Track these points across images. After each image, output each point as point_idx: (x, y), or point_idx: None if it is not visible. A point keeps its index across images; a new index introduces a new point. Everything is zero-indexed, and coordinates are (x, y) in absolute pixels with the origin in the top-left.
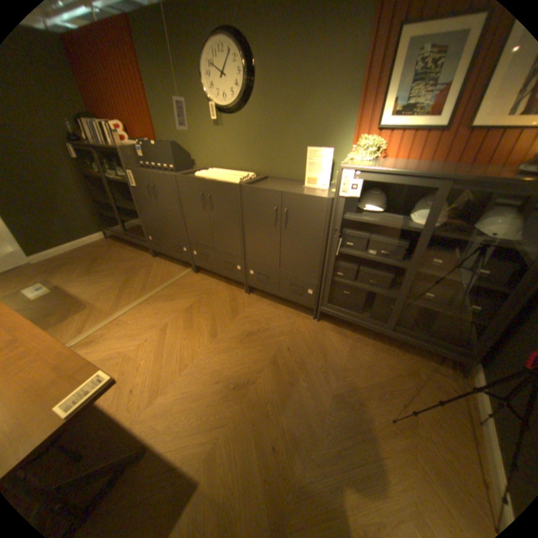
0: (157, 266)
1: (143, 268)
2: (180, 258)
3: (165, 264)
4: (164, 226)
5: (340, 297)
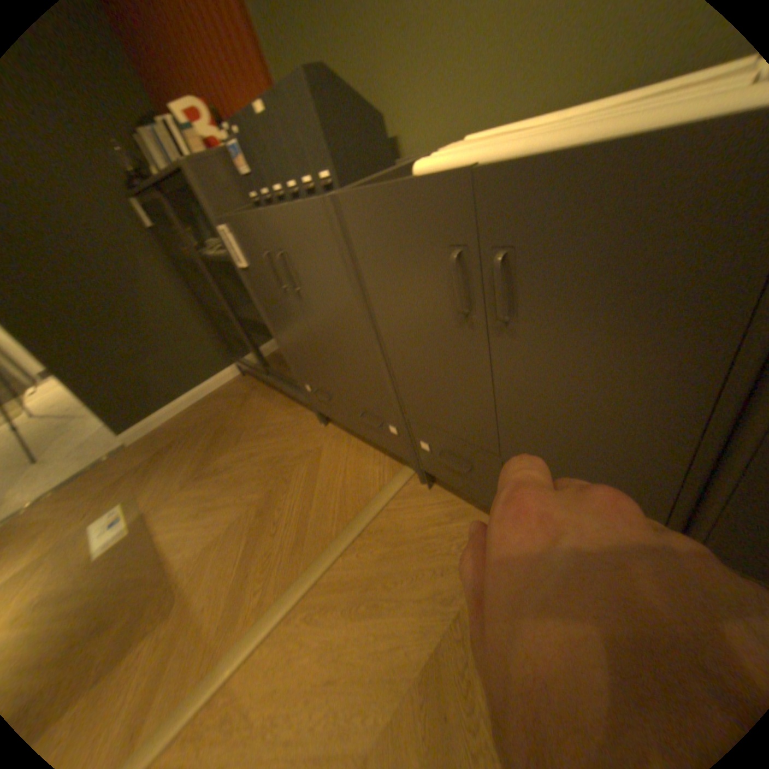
0: (332, 455)
1: (301, 460)
2: (383, 443)
3: (348, 445)
4: (333, 365)
5: None
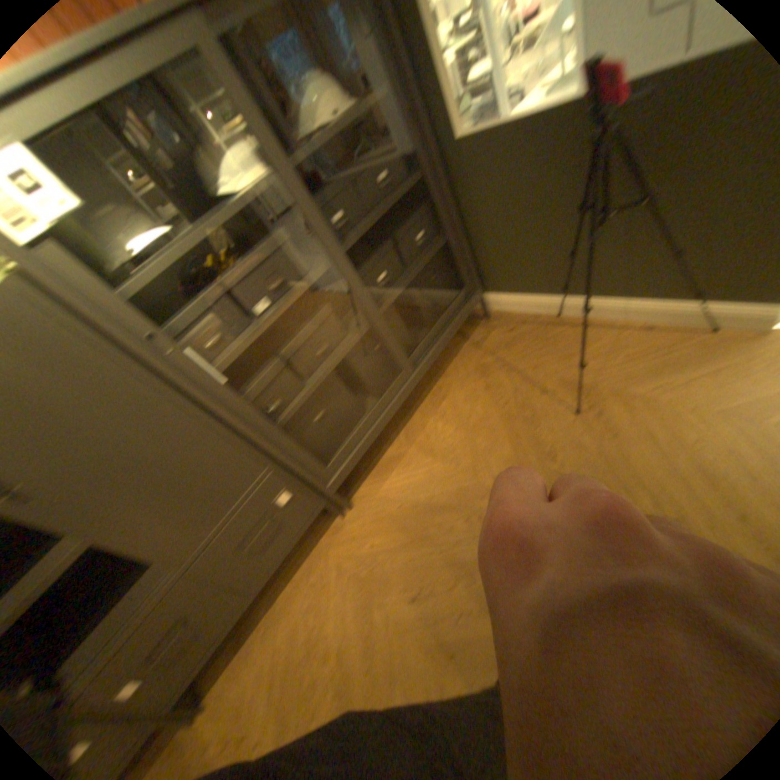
0: None
1: None
2: None
3: None
4: None
5: (324, 431)
